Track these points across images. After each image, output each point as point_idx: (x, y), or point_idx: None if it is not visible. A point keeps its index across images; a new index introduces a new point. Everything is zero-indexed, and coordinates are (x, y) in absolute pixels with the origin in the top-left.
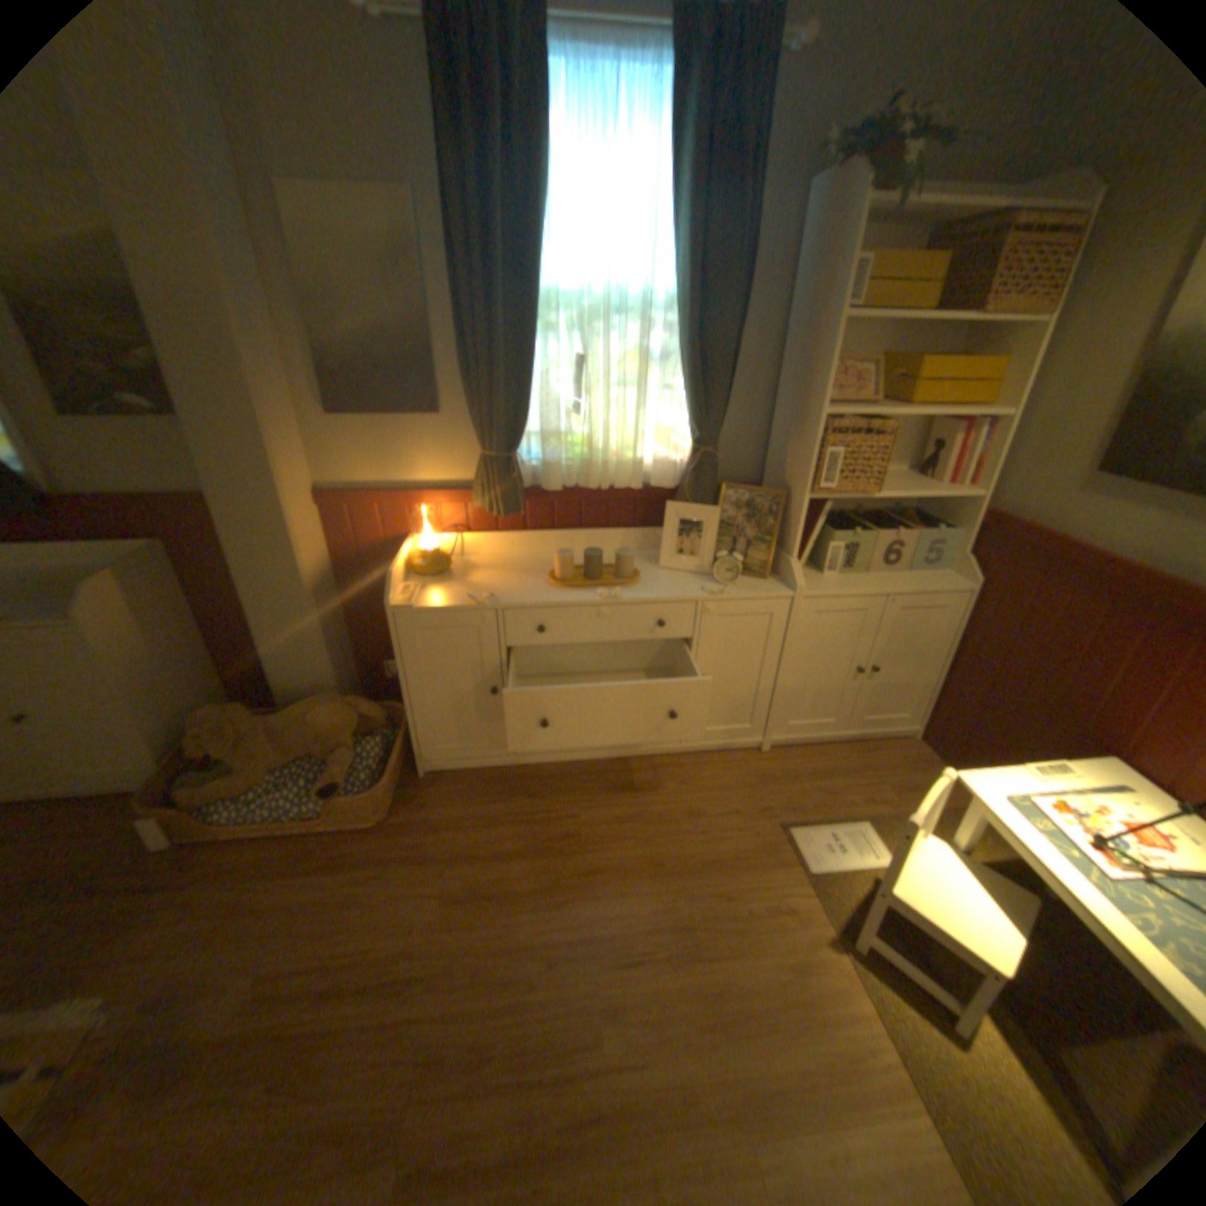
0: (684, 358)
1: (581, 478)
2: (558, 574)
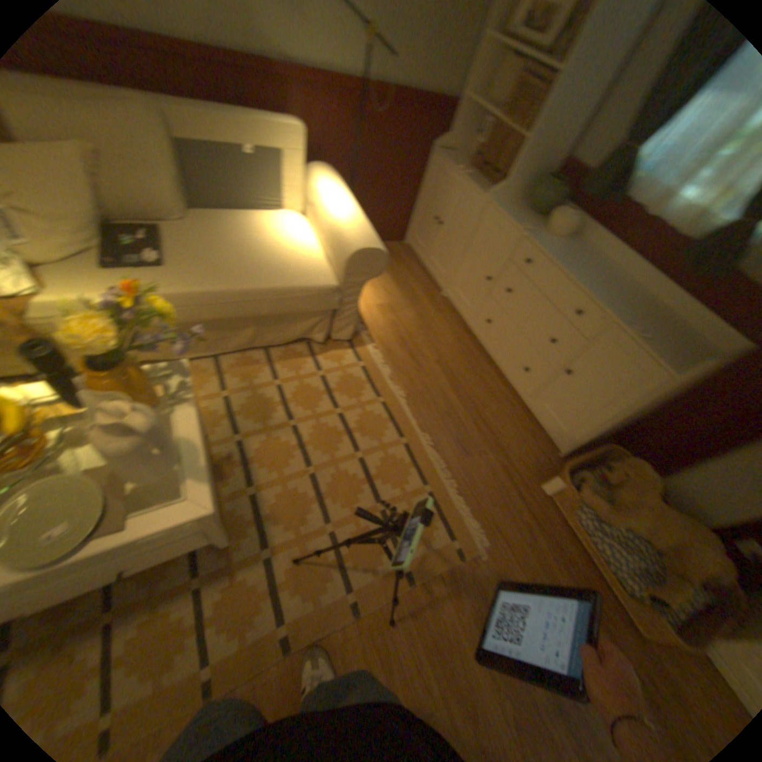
0: None
1: None
2: None
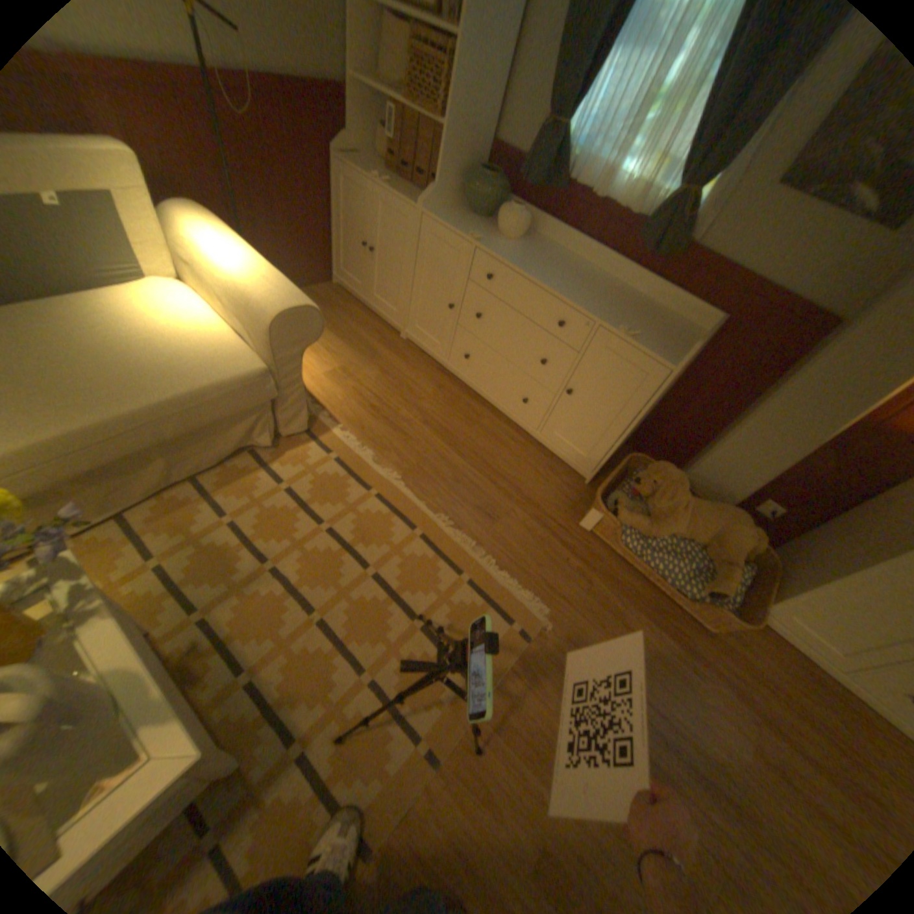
0: None
1: None
2: None
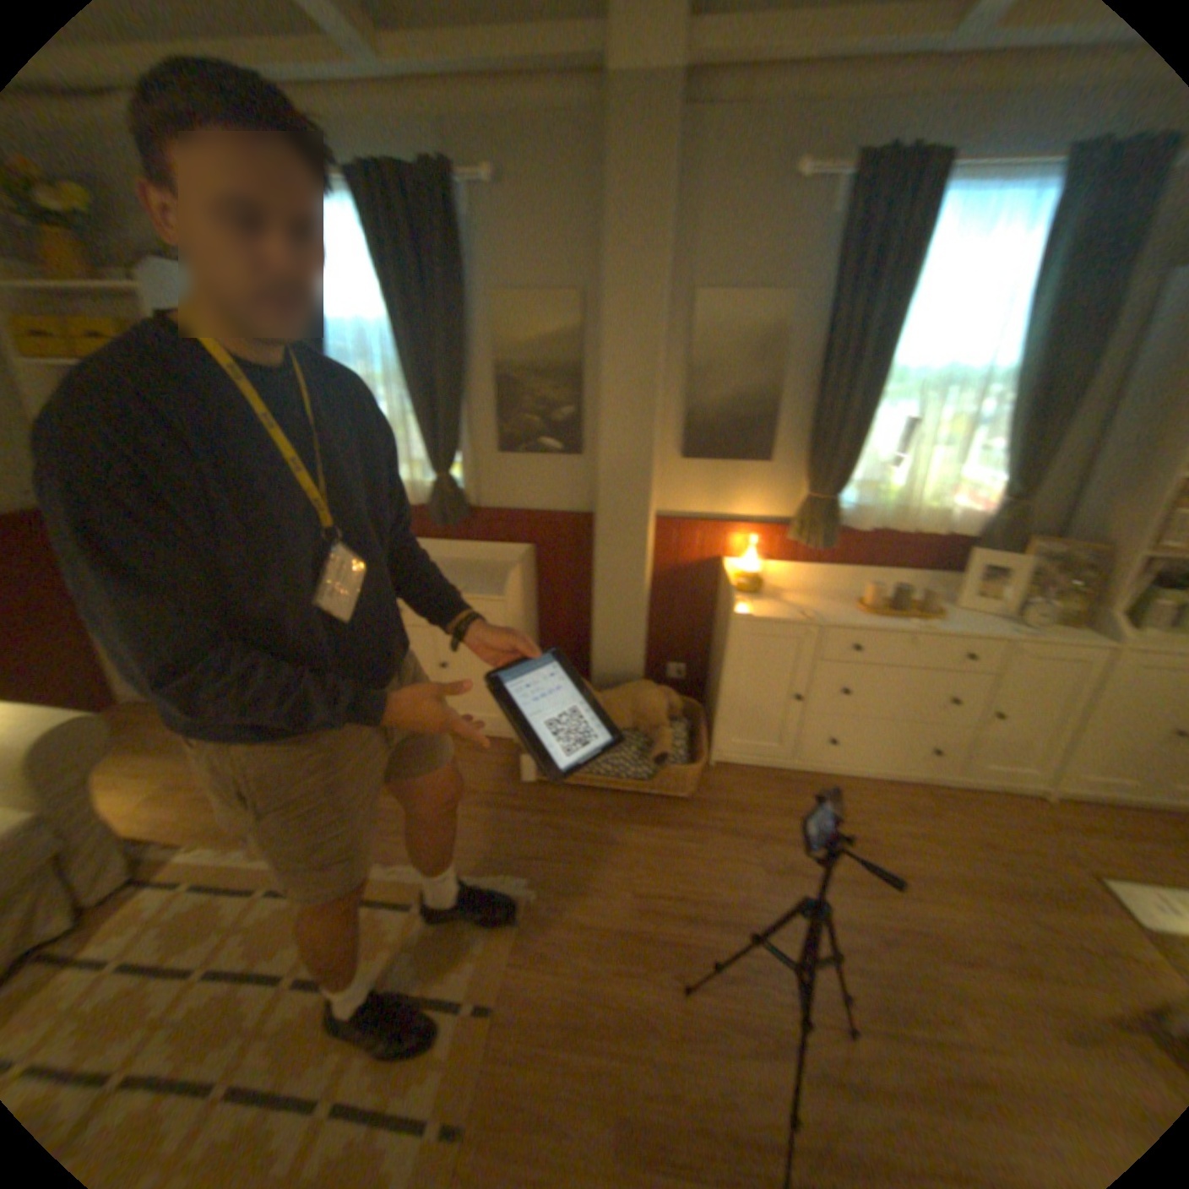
0: (1017, 423)
1: (888, 522)
2: (868, 603)
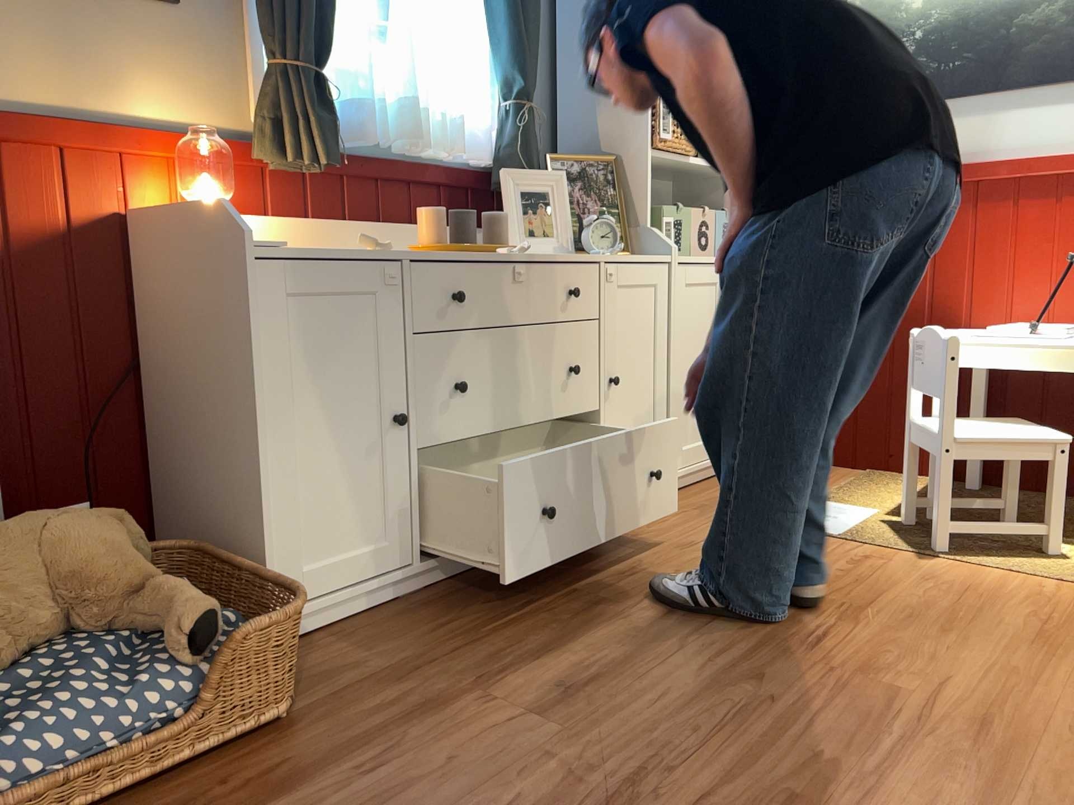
0: None
1: (391, 134)
2: (426, 239)
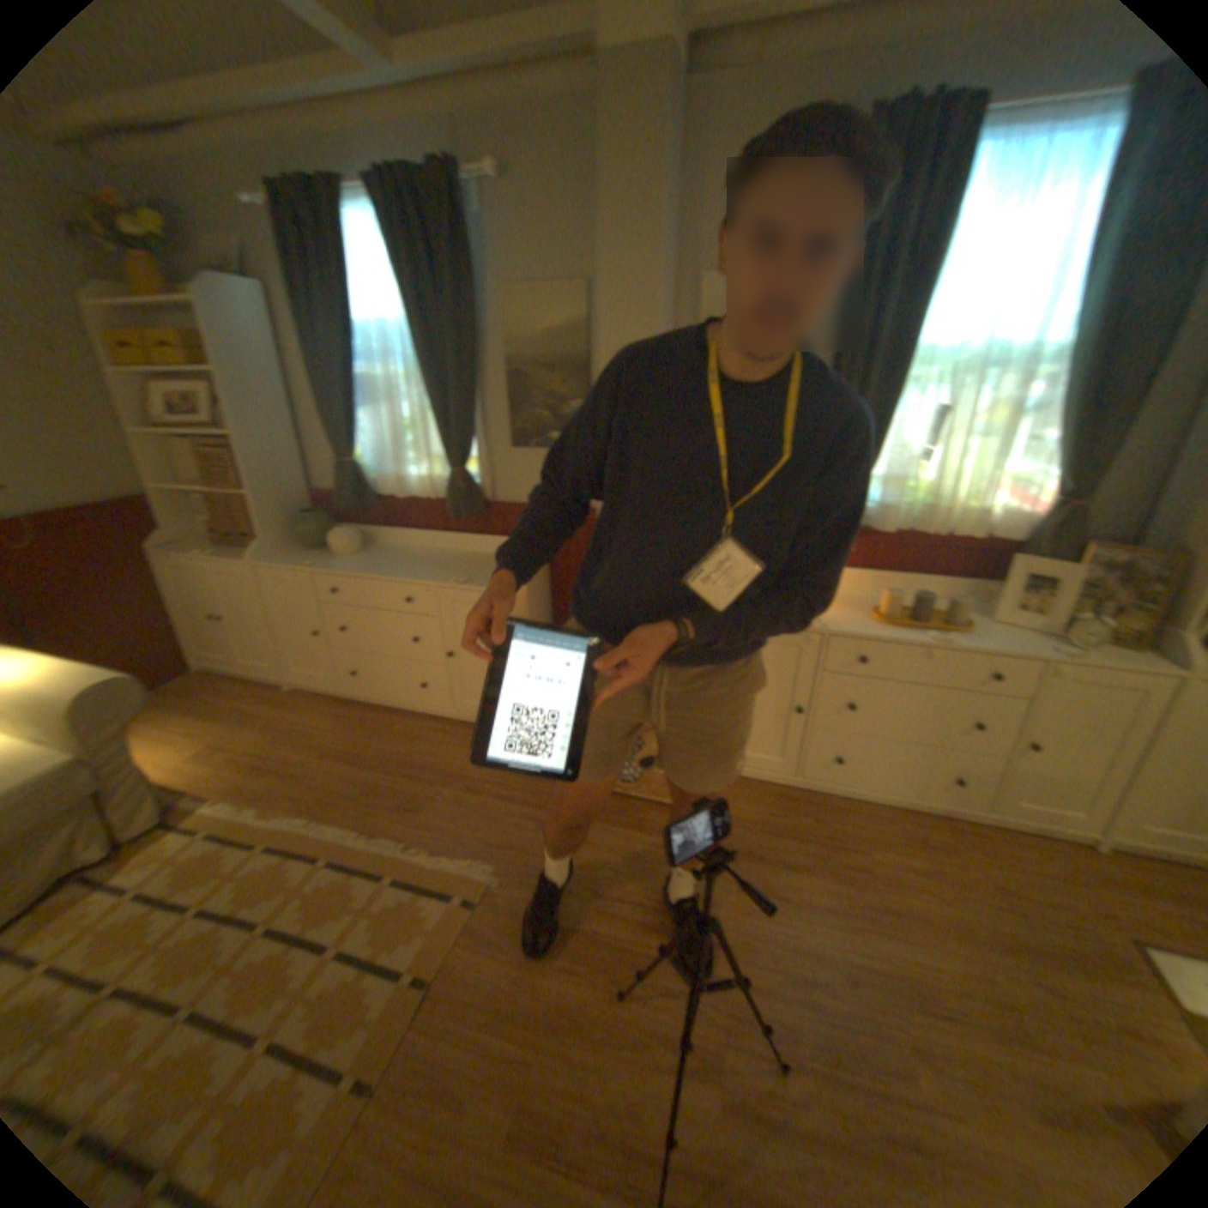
0: (1069, 408)
1: (916, 523)
2: (882, 611)
